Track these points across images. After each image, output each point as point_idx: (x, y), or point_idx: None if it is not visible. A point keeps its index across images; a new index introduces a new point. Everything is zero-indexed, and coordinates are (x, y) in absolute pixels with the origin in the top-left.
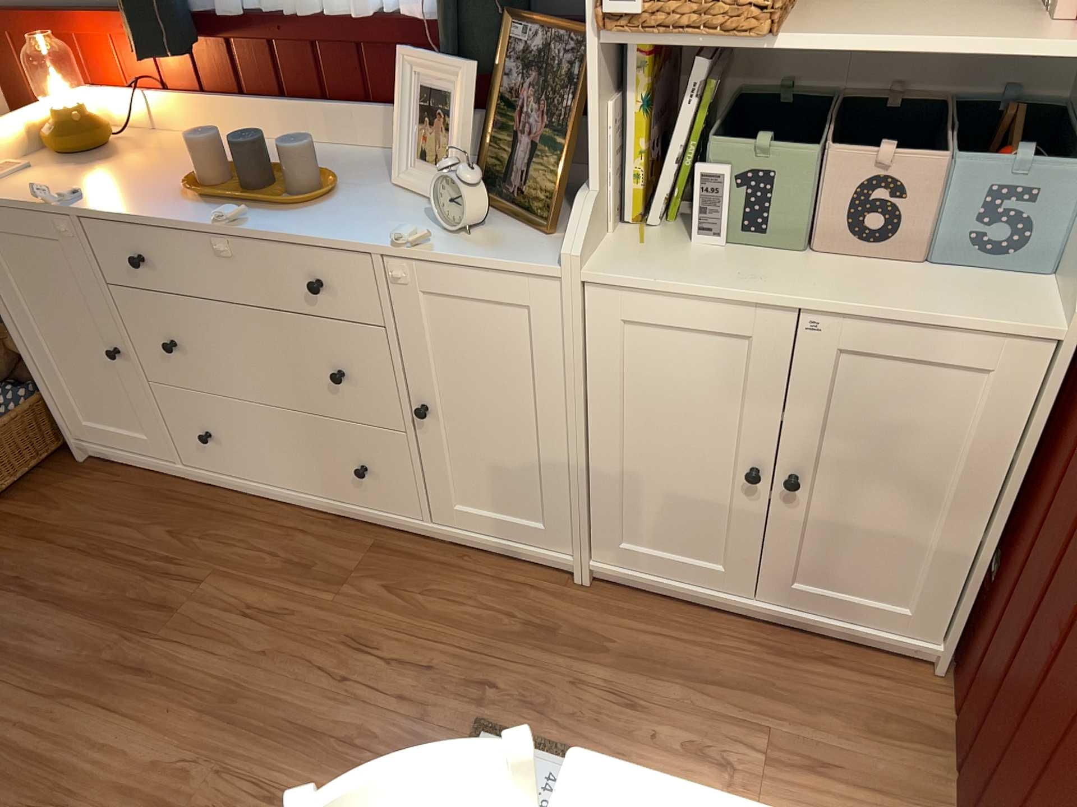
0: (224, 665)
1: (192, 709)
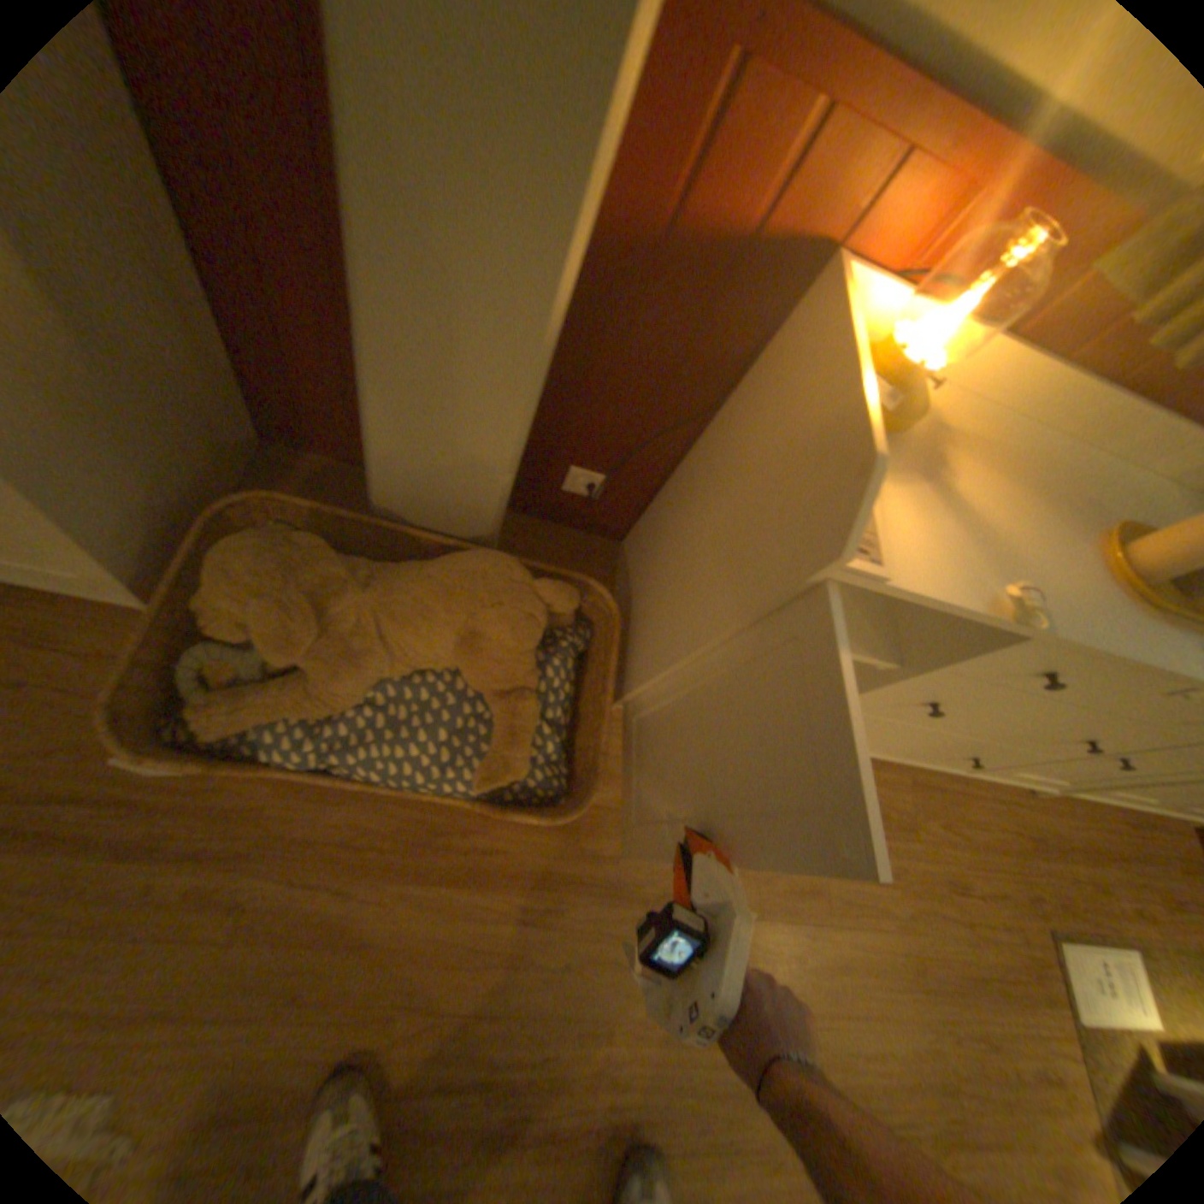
0: (896, 949)
1: (904, 1002)
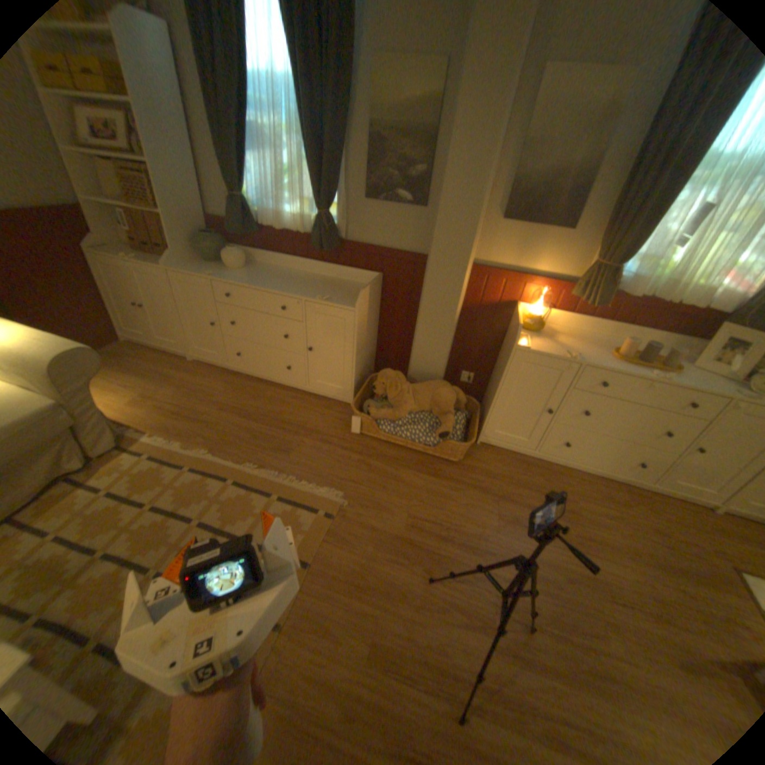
0: (621, 543)
1: (628, 561)
